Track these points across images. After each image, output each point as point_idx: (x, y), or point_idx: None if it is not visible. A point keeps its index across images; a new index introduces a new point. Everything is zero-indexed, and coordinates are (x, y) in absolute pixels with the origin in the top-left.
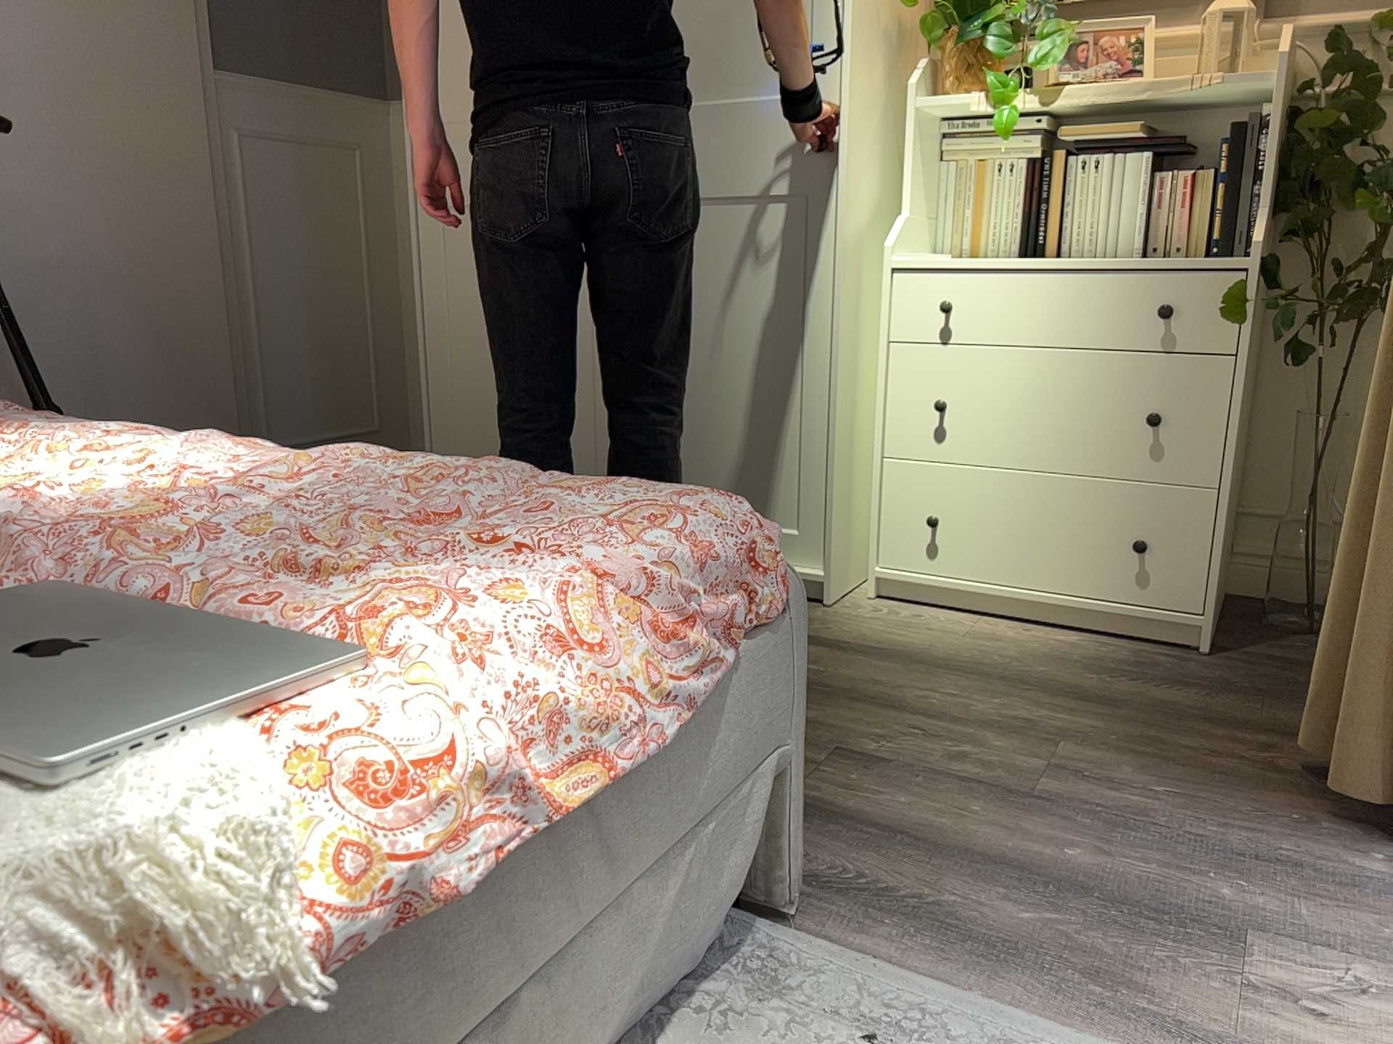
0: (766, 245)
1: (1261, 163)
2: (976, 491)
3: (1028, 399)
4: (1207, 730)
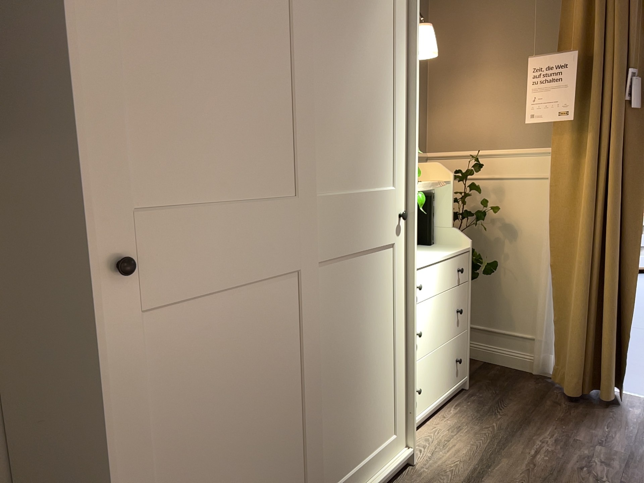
0: (380, 274)
1: (434, 210)
2: (425, 367)
3: (435, 318)
4: (541, 408)
